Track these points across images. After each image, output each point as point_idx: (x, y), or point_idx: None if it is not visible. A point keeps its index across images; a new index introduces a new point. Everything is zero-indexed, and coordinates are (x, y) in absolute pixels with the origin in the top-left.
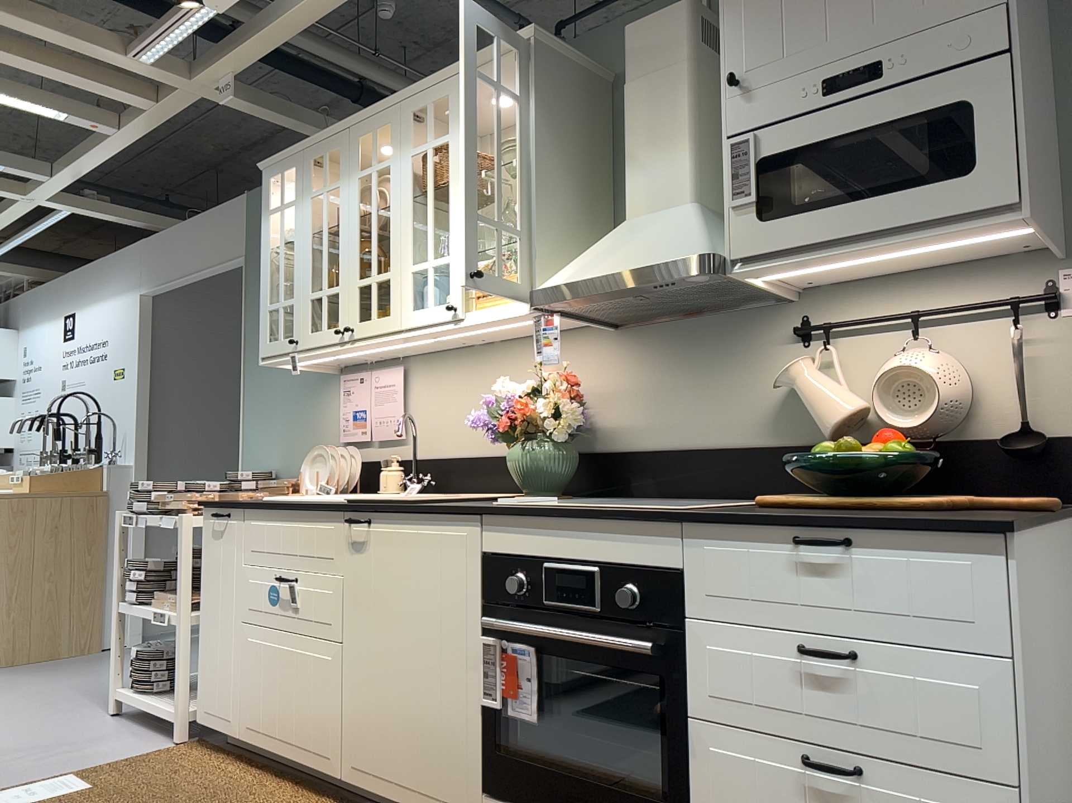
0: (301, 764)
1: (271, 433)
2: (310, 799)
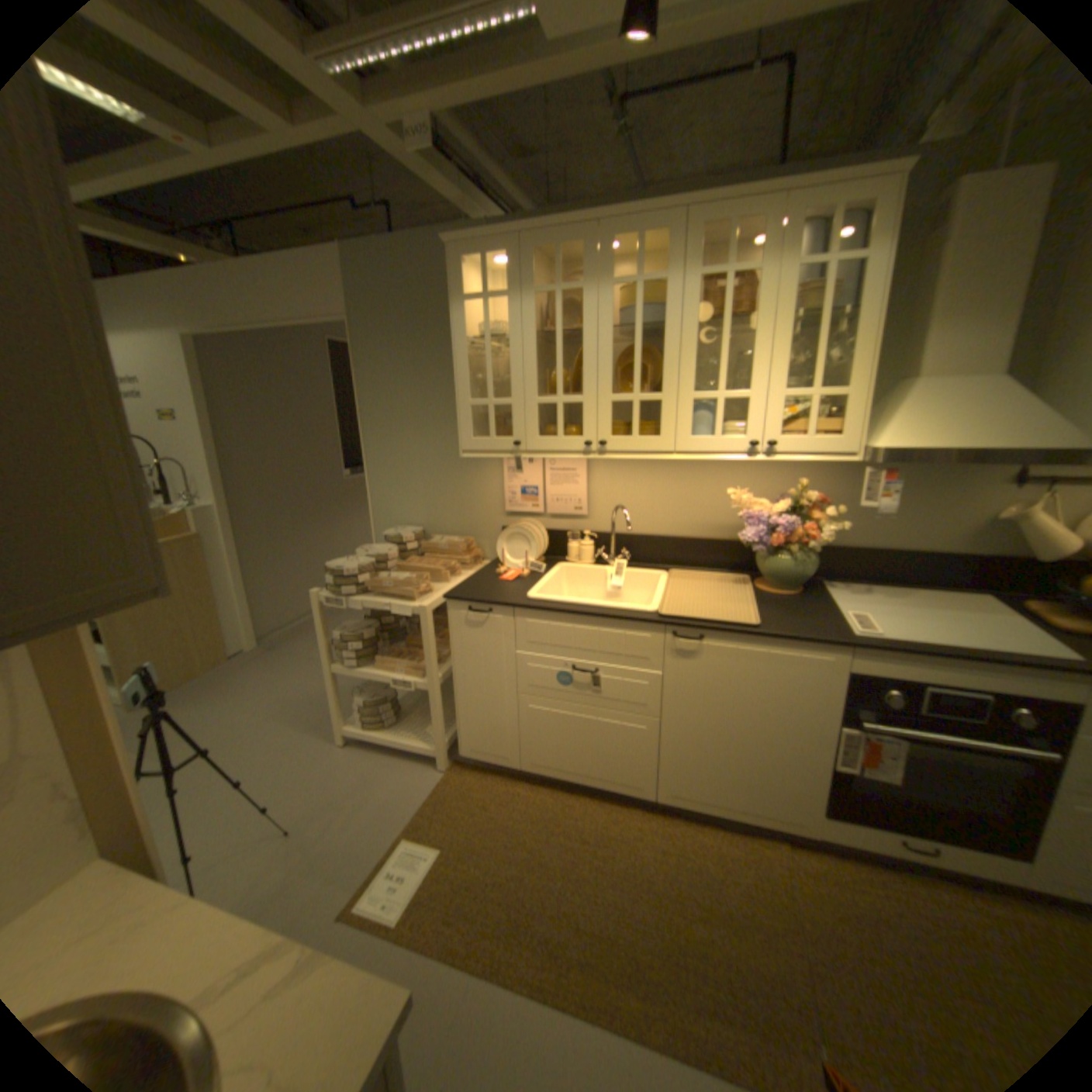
0: (605, 790)
1: (408, 494)
2: (621, 813)
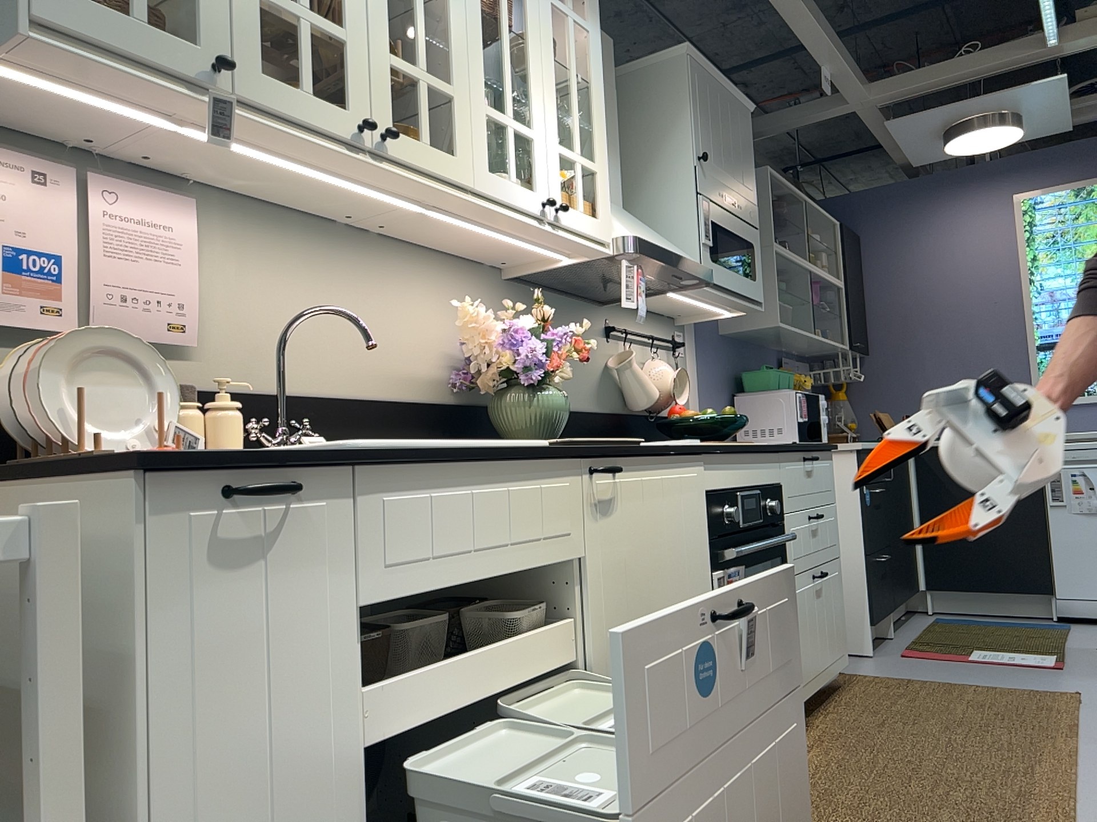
0: None
1: None
2: None
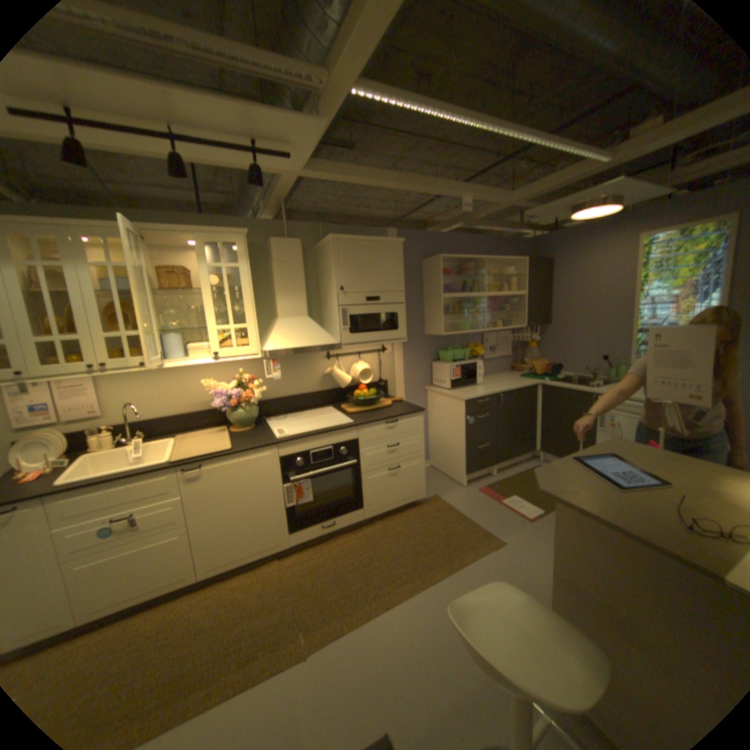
0: (158, 596)
1: None
2: (174, 604)
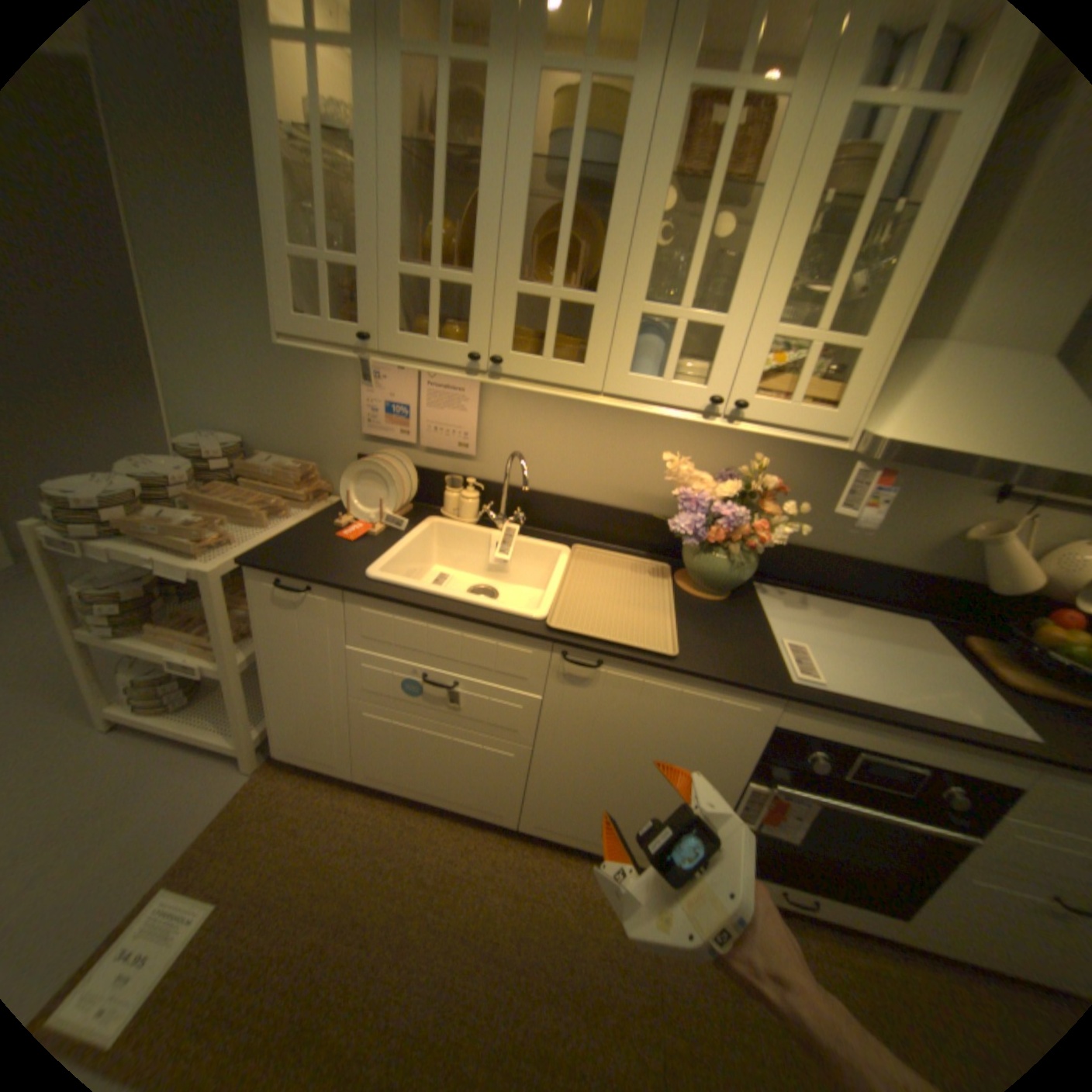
0: (457, 812)
1: (220, 386)
2: (474, 837)
